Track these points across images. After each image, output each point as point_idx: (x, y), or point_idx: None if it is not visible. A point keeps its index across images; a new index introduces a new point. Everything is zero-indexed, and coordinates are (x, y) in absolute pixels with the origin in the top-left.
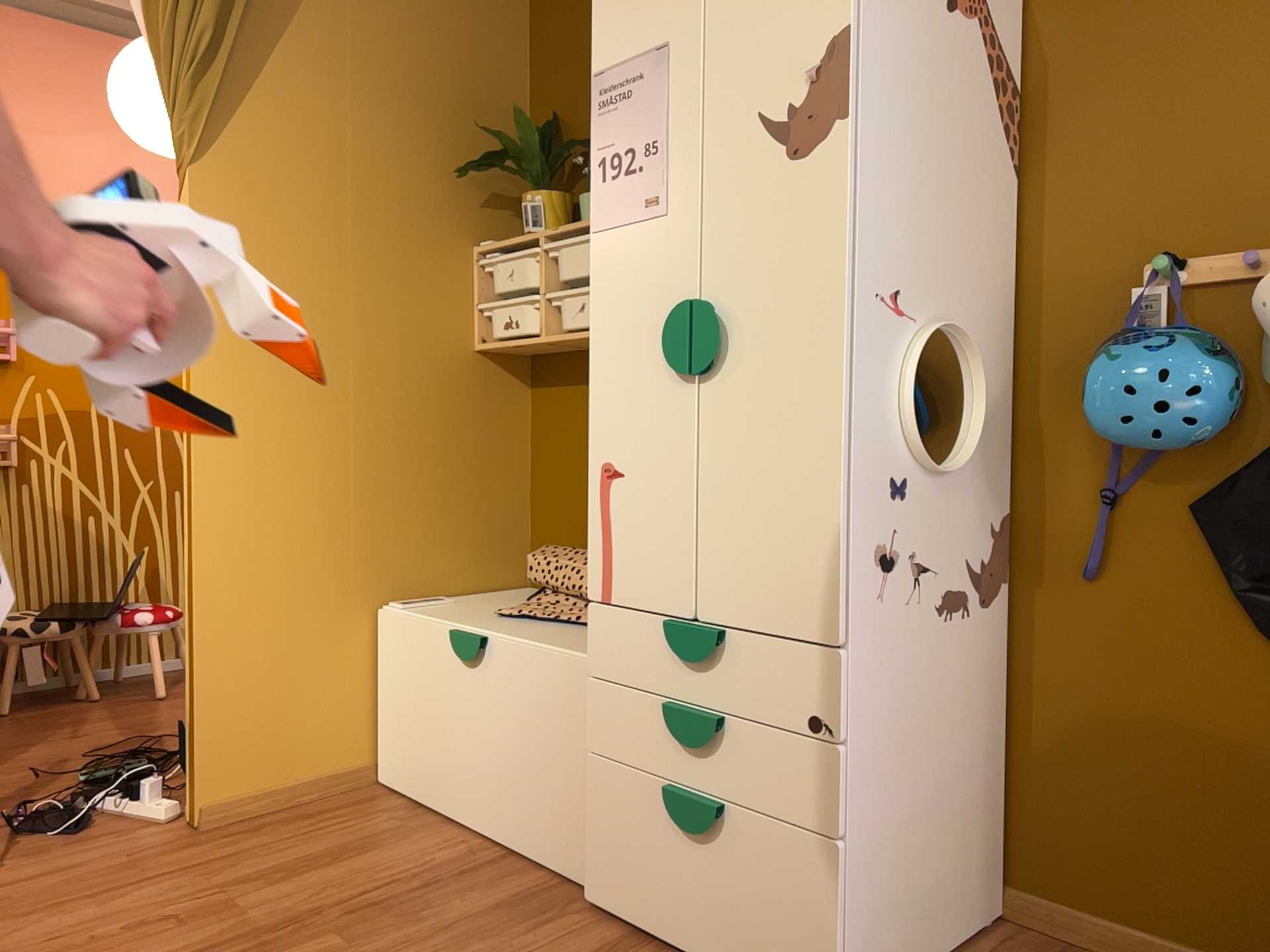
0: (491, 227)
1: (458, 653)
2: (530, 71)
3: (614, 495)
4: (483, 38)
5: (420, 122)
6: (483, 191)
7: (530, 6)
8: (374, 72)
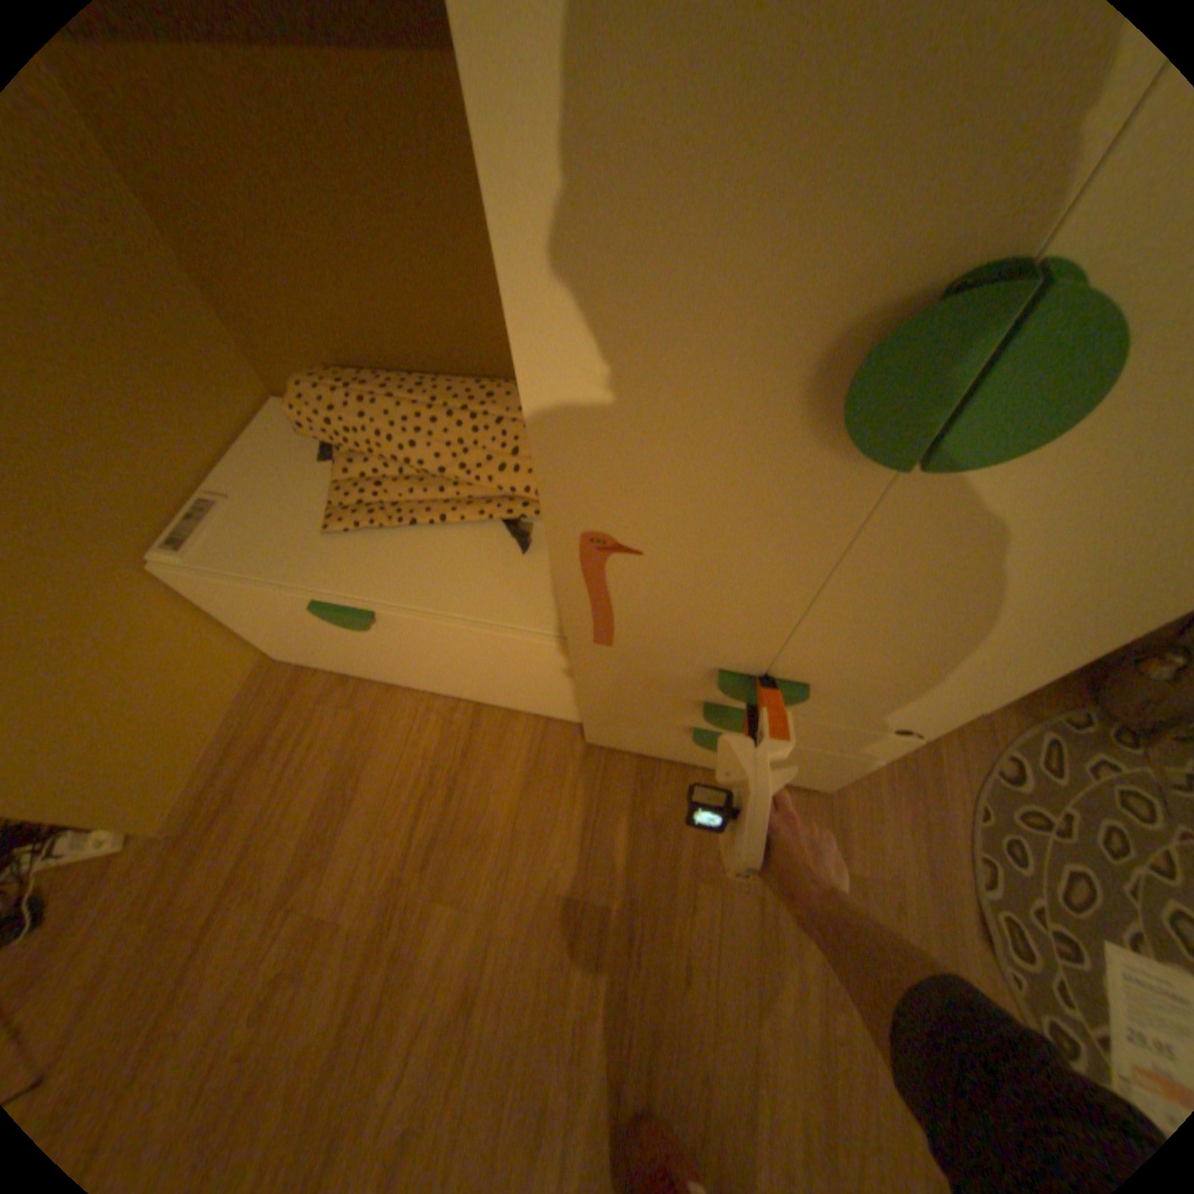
0: None
1: (337, 623)
2: None
3: (619, 570)
4: None
5: None
6: None
7: None
8: None
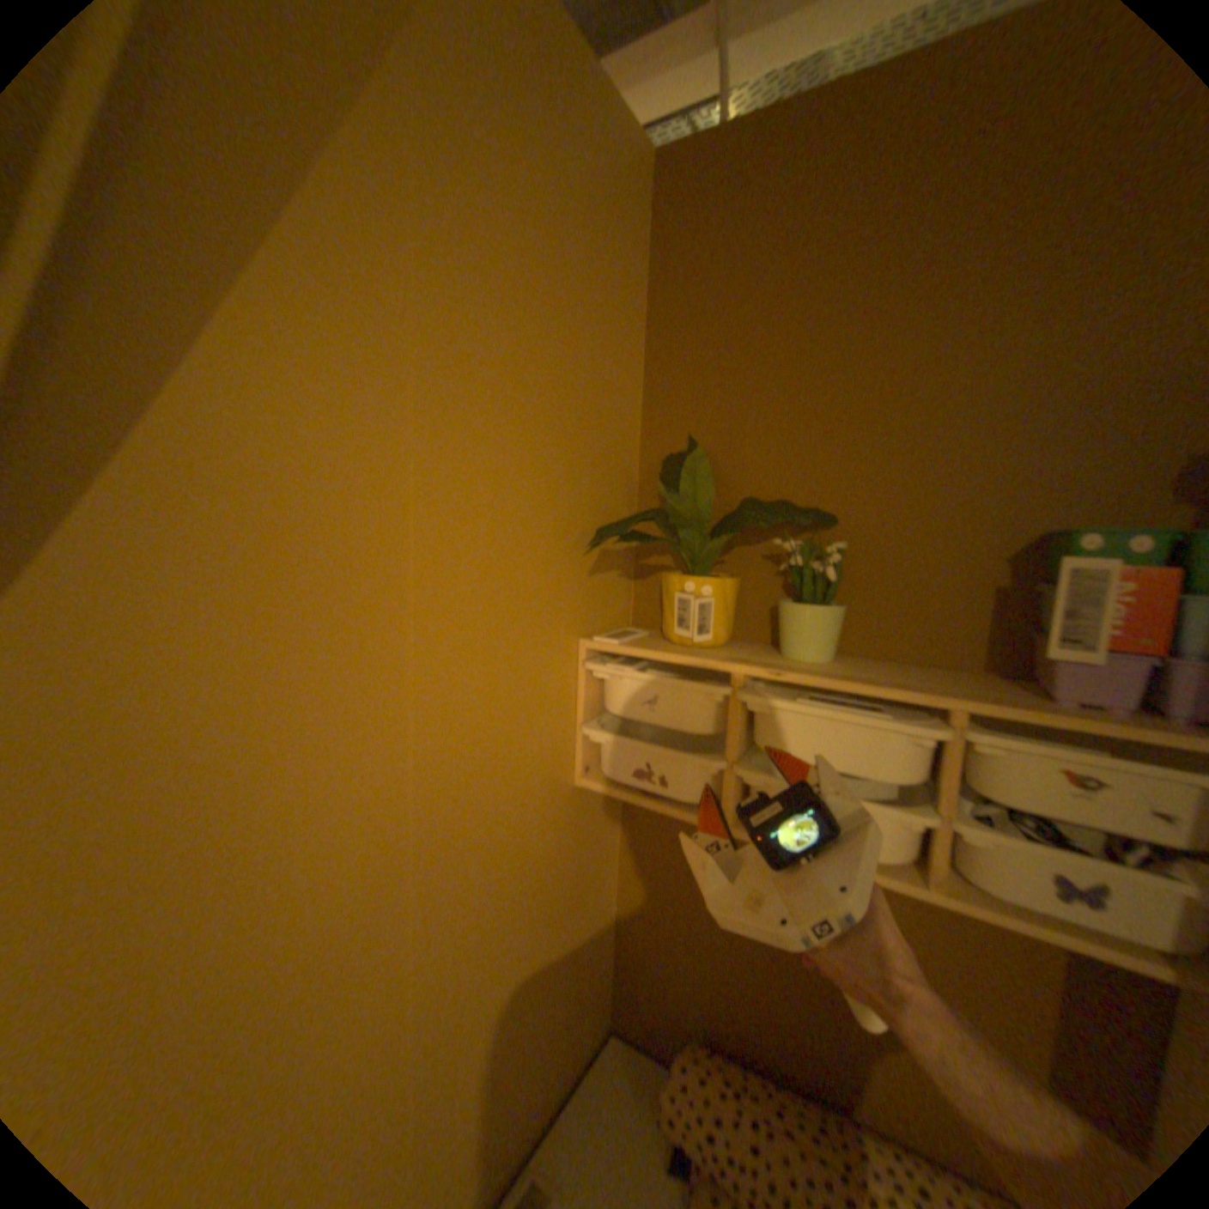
0: (600, 598)
1: None
2: (644, 363)
3: None
4: (602, 306)
5: (524, 451)
6: (593, 548)
7: (649, 263)
8: (456, 356)
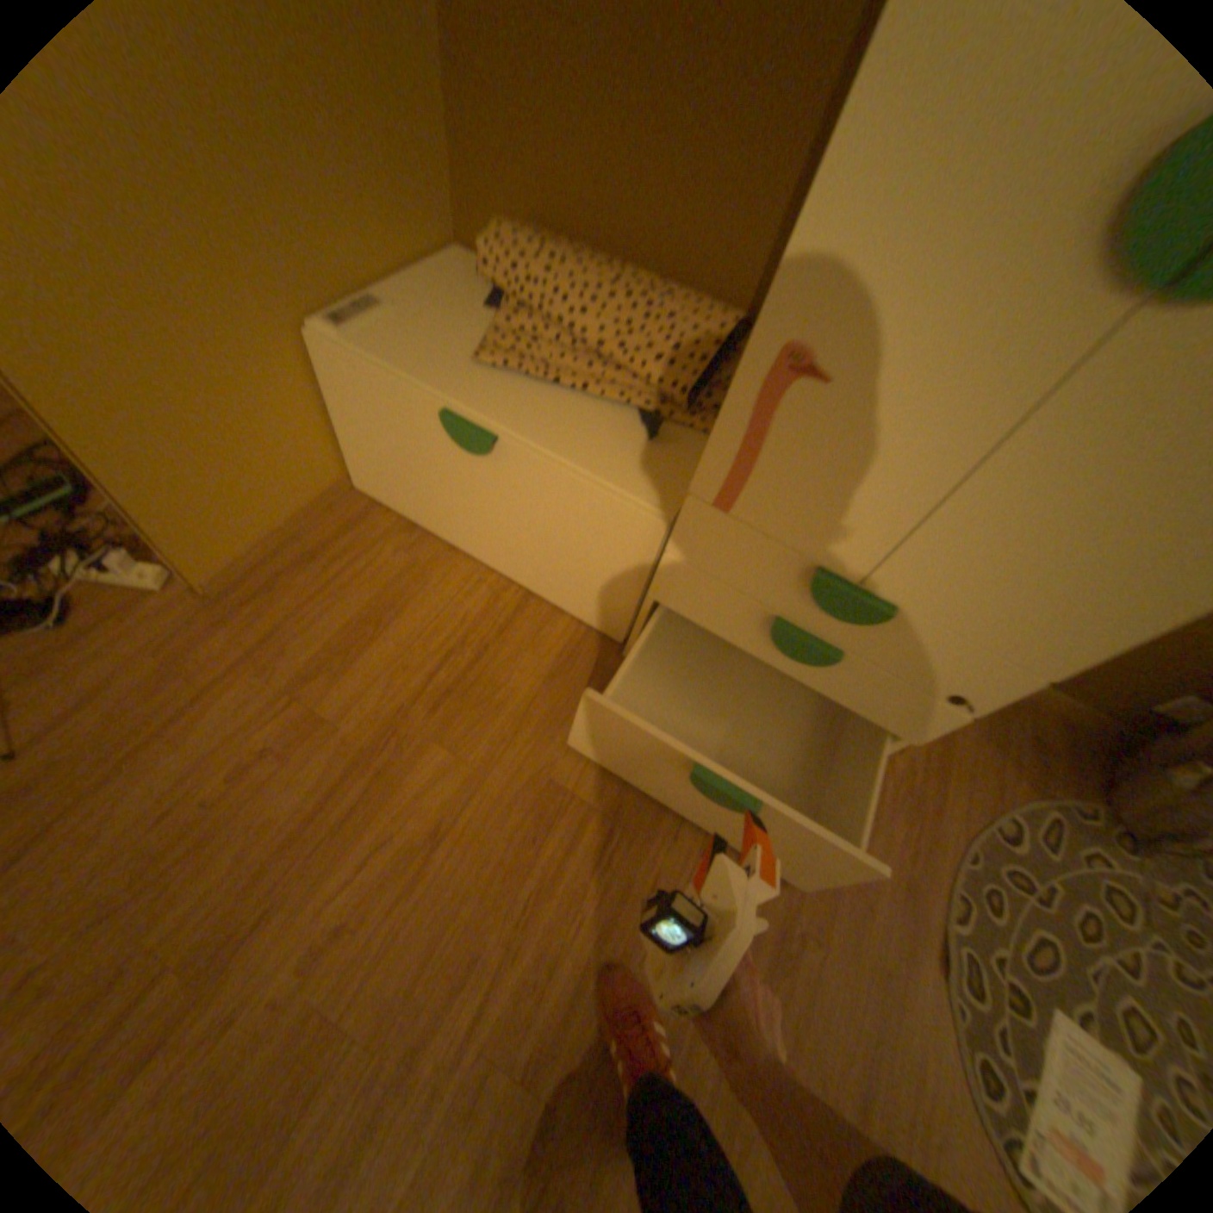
0: None
1: (458, 439)
2: None
3: (796, 401)
4: None
5: None
6: None
7: None
8: None
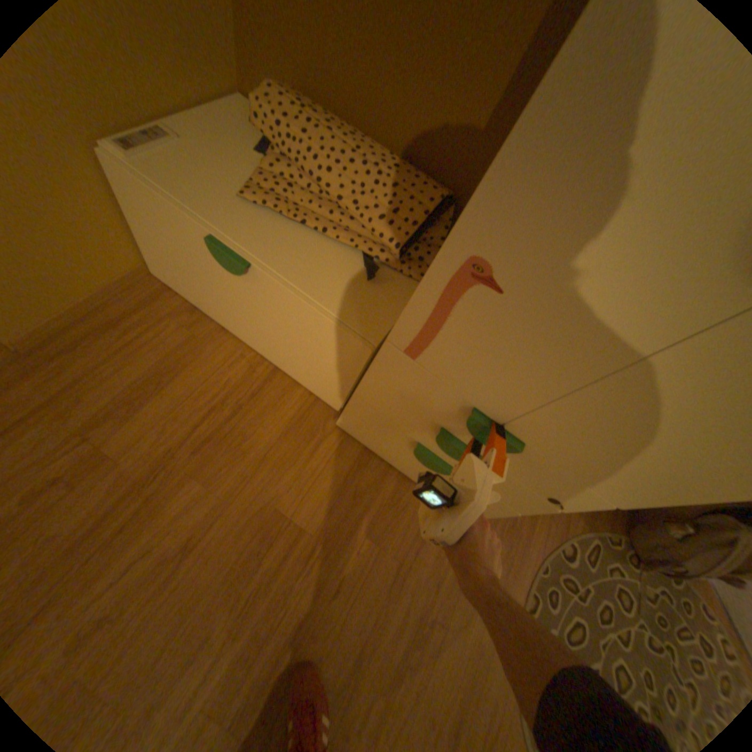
0: None
1: (221, 261)
2: None
3: (474, 300)
4: None
5: None
6: None
7: None
8: None
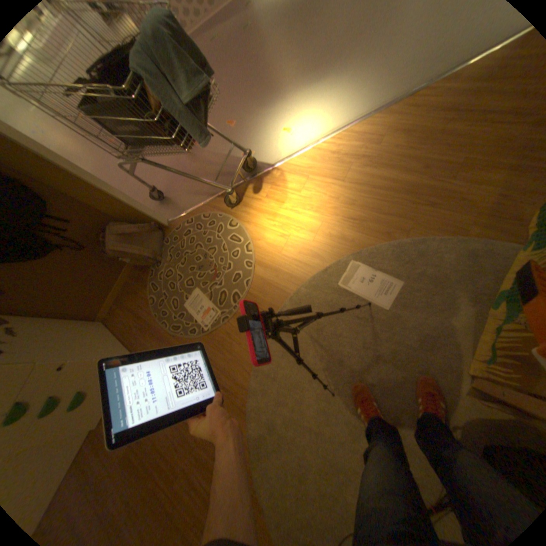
0: None
1: None
2: None
3: None
4: None
5: None
6: None
7: None
8: None
